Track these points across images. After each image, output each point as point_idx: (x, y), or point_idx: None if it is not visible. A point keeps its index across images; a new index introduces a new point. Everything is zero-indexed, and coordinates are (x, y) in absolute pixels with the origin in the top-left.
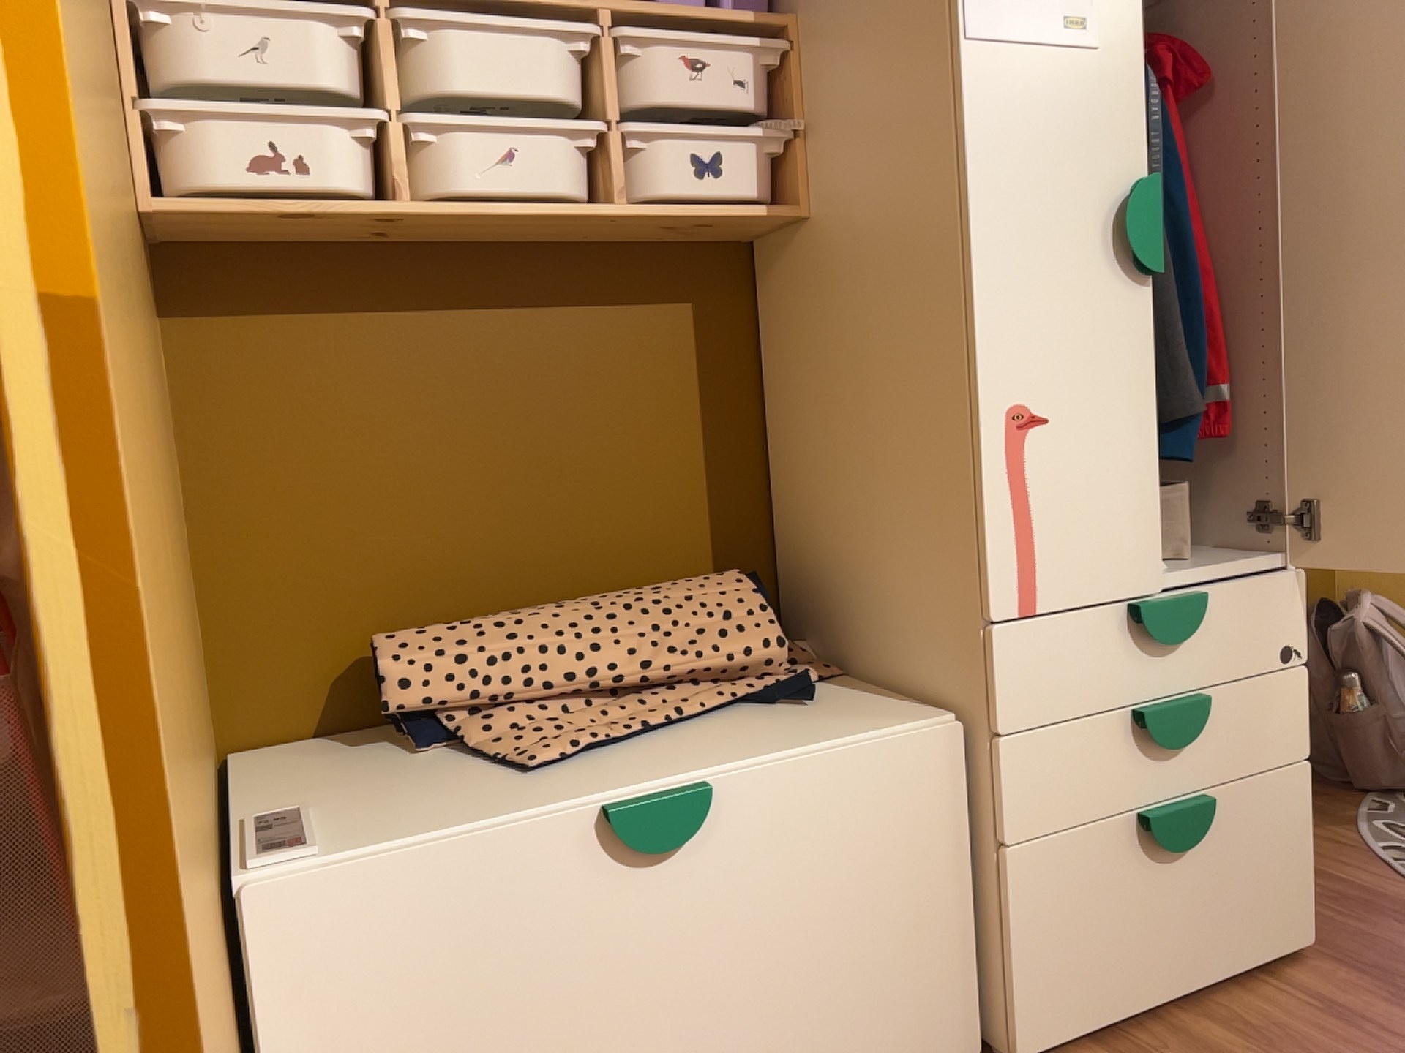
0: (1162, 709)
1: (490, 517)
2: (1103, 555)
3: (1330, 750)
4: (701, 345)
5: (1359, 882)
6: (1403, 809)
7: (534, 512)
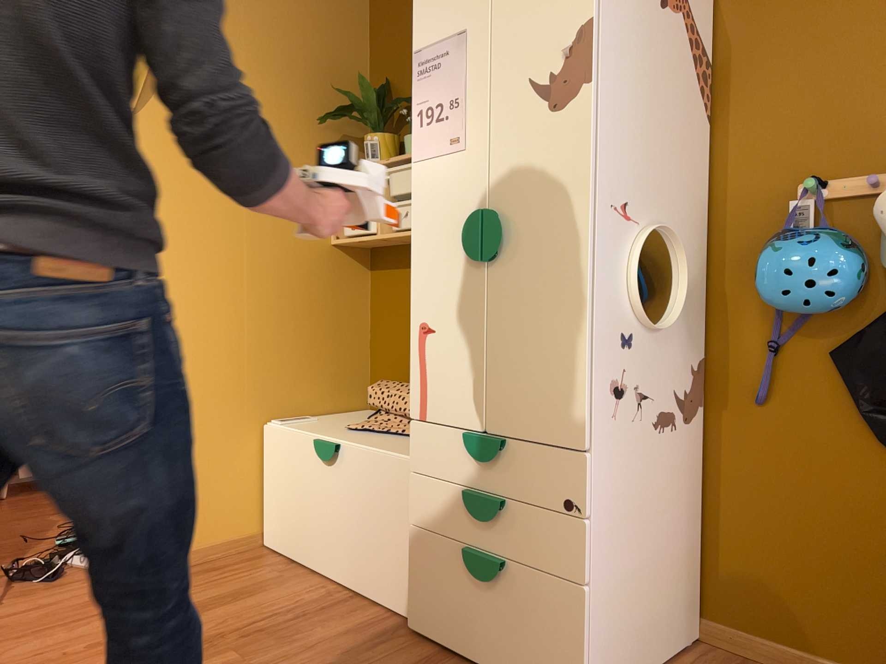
0: (470, 494)
1: None
2: (454, 403)
3: None
4: None
5: None
6: None
7: None
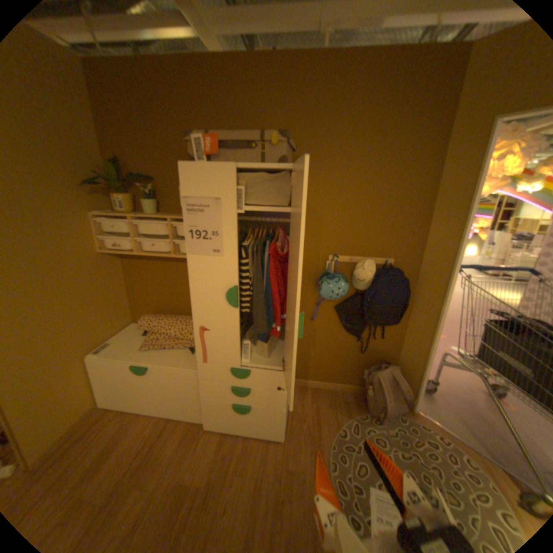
0: (235, 389)
1: (171, 298)
2: (223, 358)
3: (365, 400)
4: None
5: (320, 436)
6: (364, 425)
7: (178, 298)
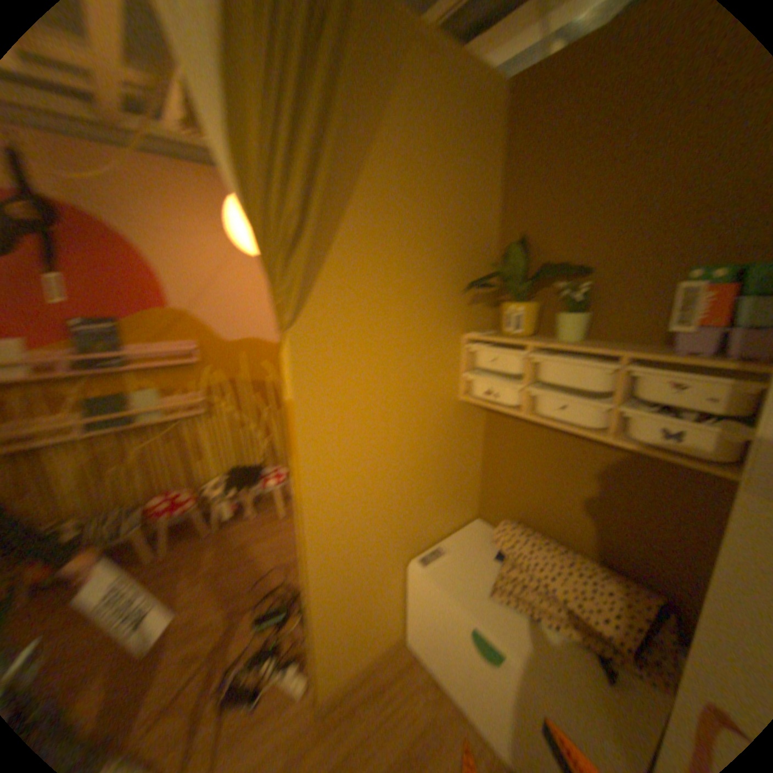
0: None
1: (562, 506)
2: None
3: None
4: (694, 496)
5: None
6: None
7: (580, 515)
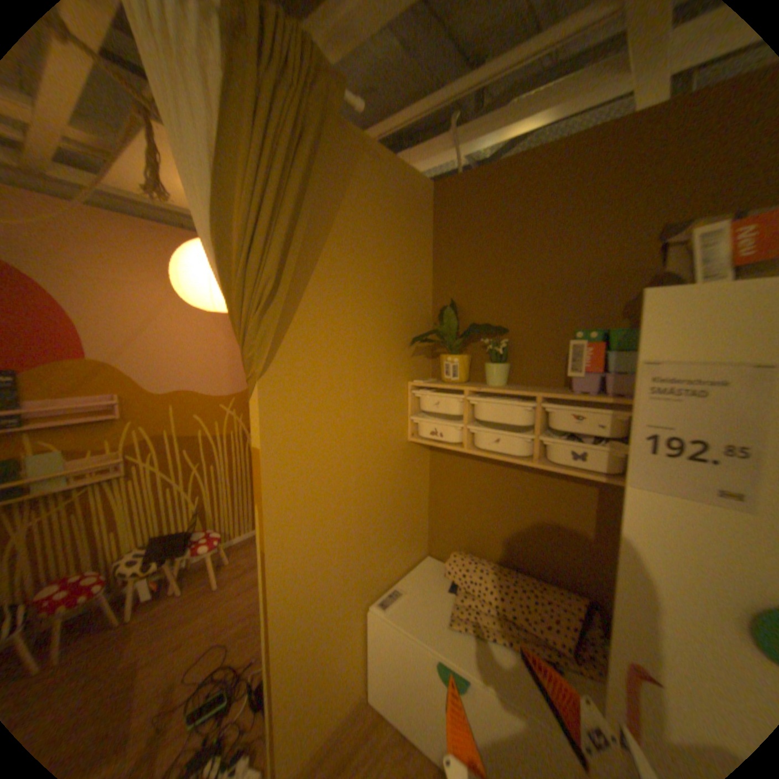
0: None
1: (502, 531)
2: None
3: None
4: (599, 506)
5: None
6: None
7: (517, 536)
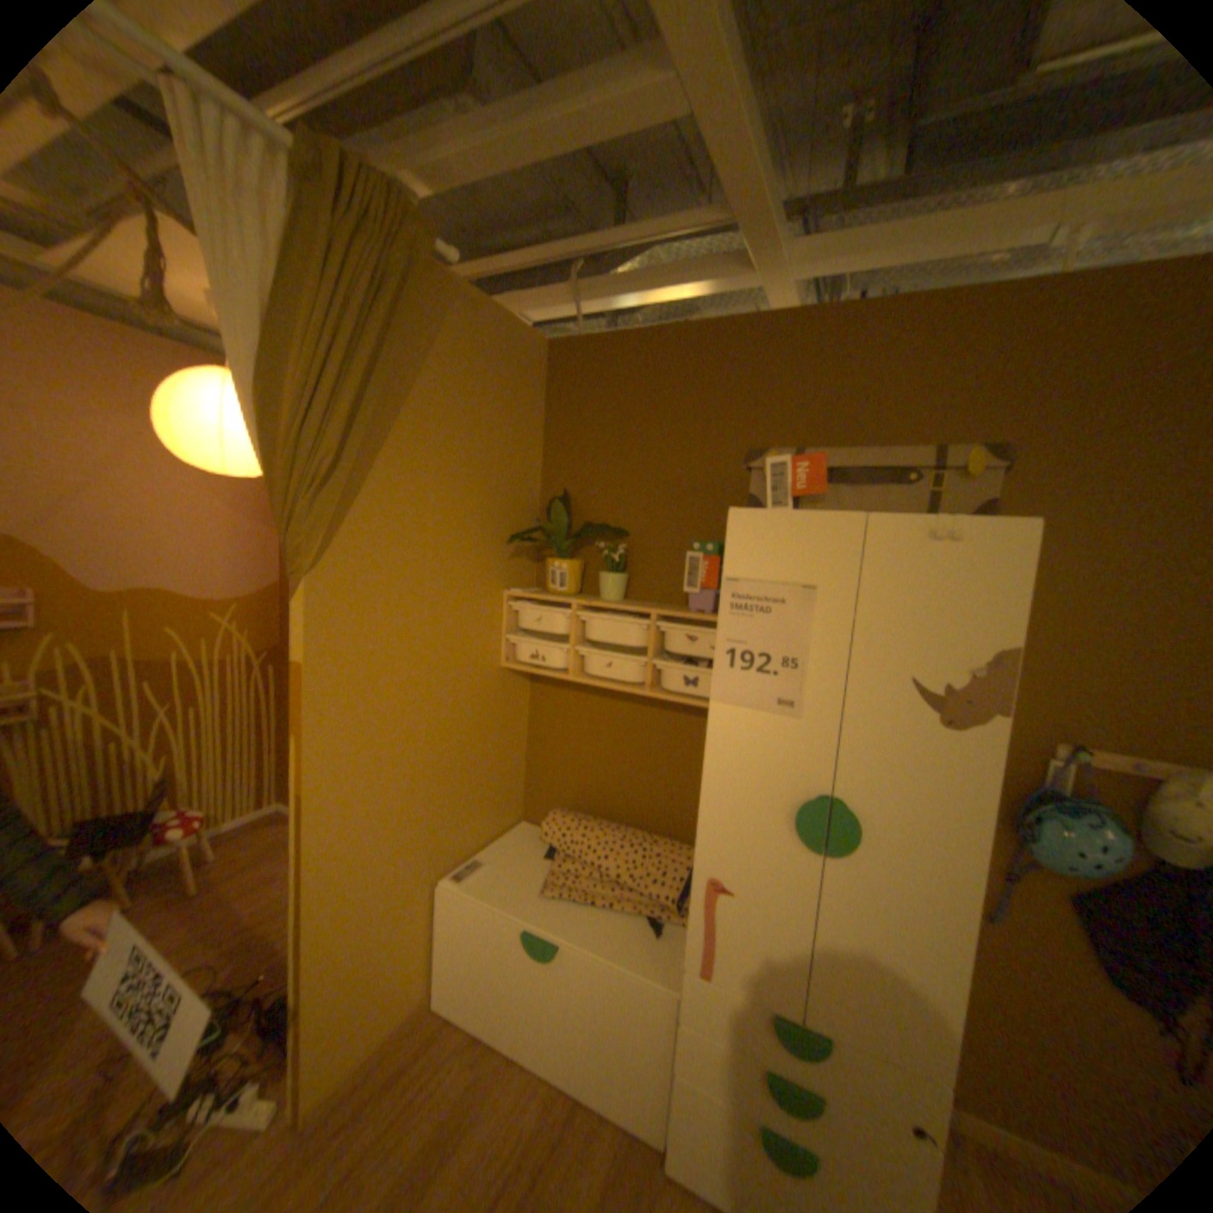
0: (780, 1085)
1: (613, 780)
2: (758, 980)
3: None
4: None
5: None
6: None
7: (630, 785)
